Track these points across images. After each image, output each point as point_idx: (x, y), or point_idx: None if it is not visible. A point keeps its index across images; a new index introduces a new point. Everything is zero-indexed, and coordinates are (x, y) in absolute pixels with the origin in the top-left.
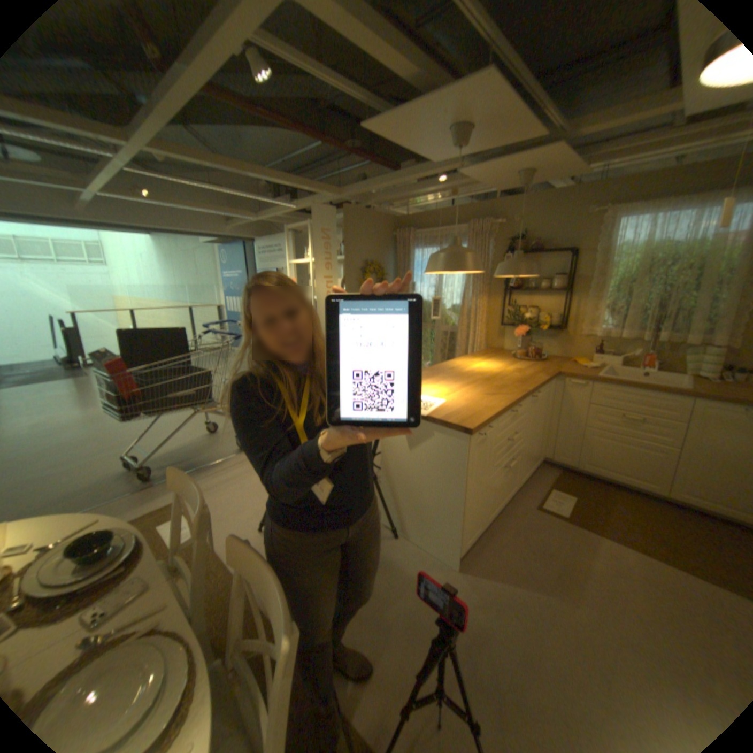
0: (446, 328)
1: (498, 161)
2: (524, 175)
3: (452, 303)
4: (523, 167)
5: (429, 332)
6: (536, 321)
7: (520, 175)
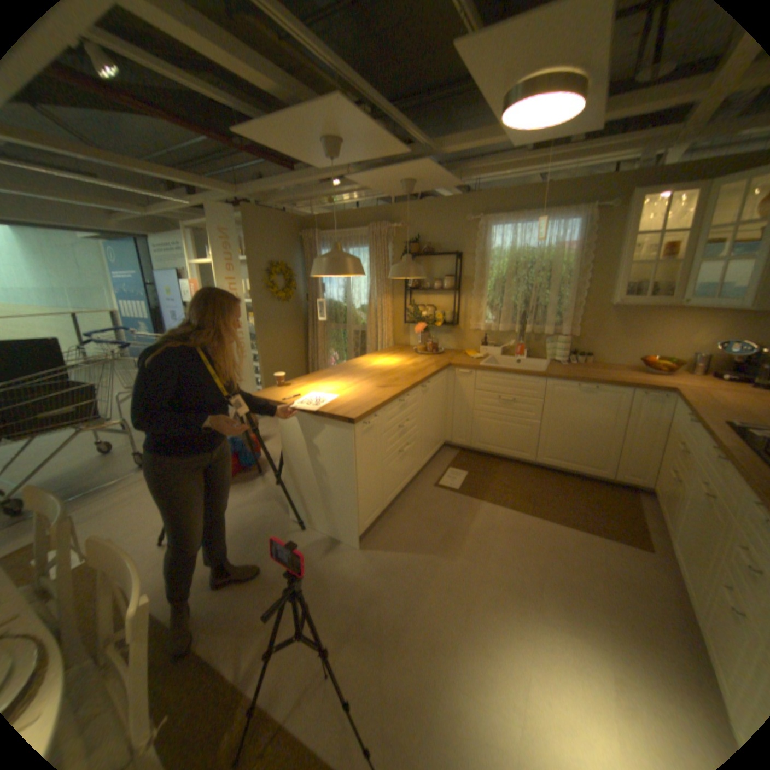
0: (357, 327)
1: (379, 172)
2: (405, 185)
3: (361, 303)
4: (403, 178)
5: (342, 332)
6: (433, 319)
7: (402, 185)
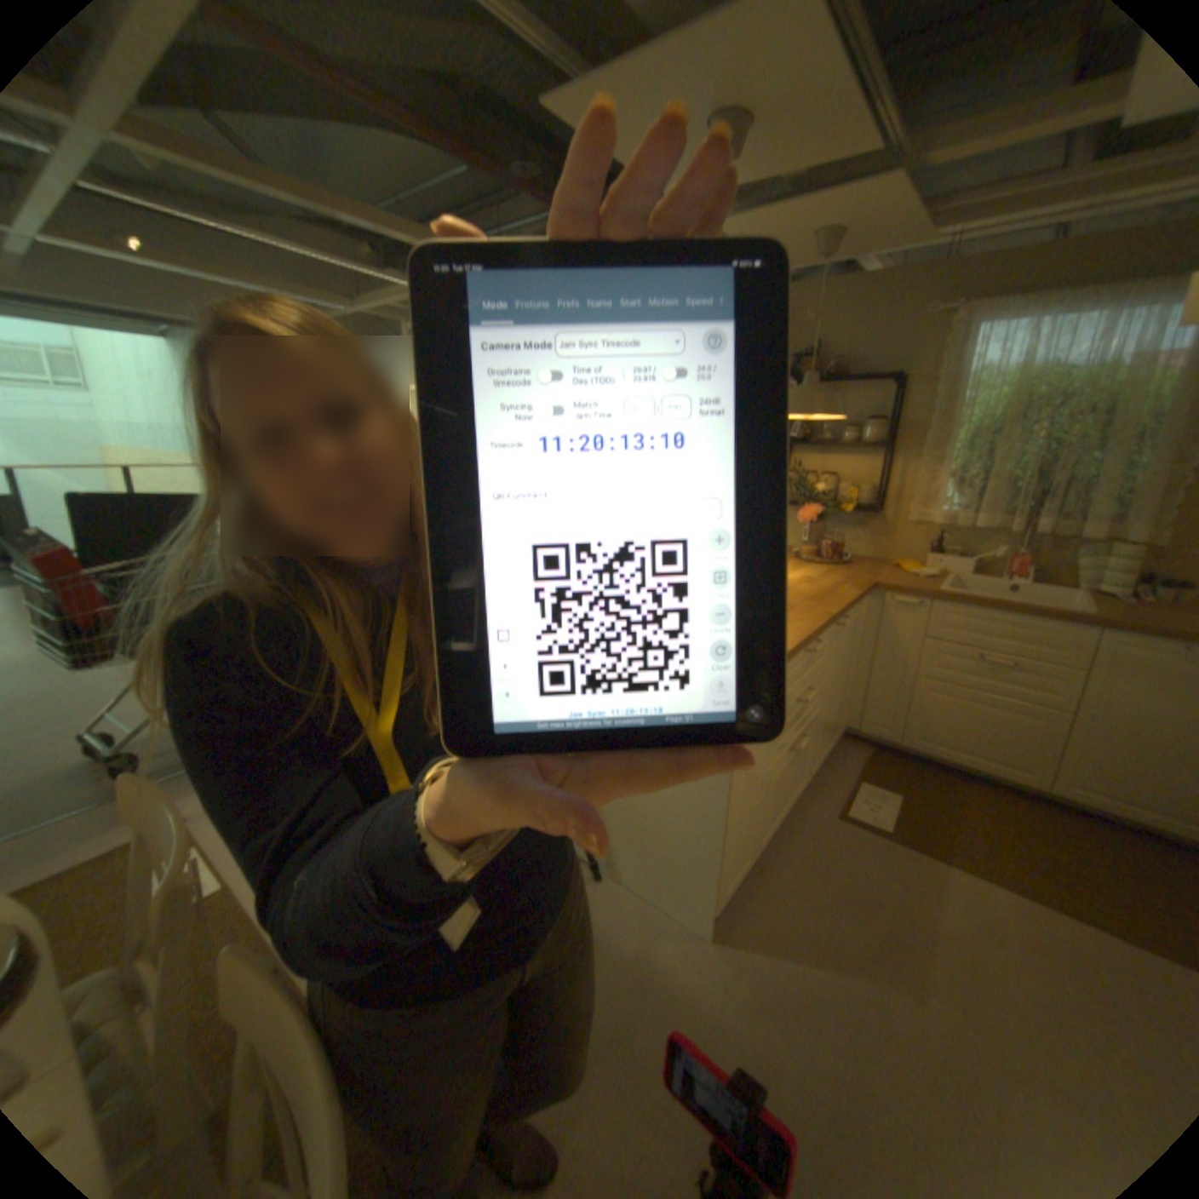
0: None
1: (785, 206)
2: (826, 238)
3: None
4: (826, 221)
5: None
6: (834, 497)
7: (819, 236)
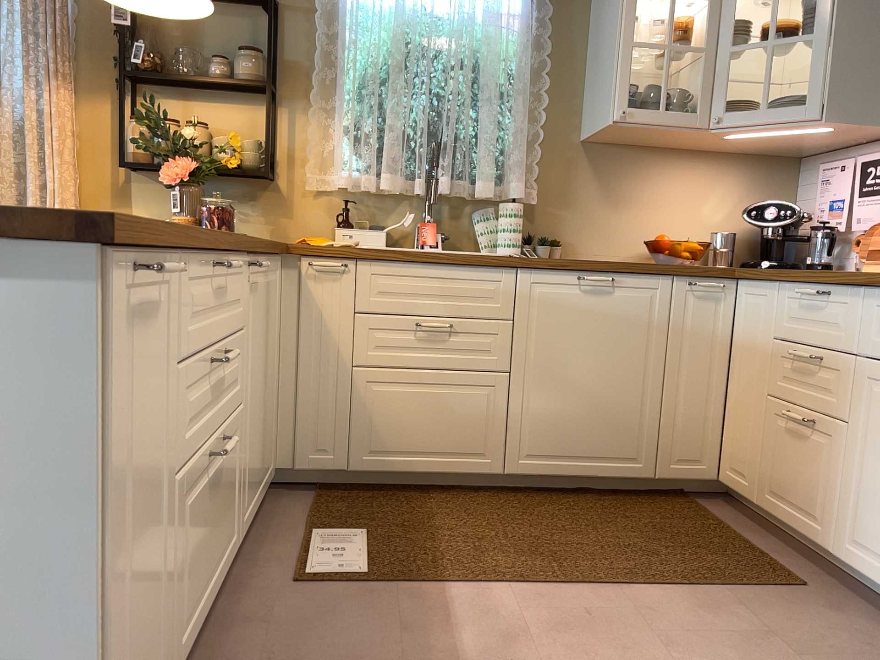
0: None
1: None
2: None
3: None
4: None
5: None
6: (211, 158)
7: None
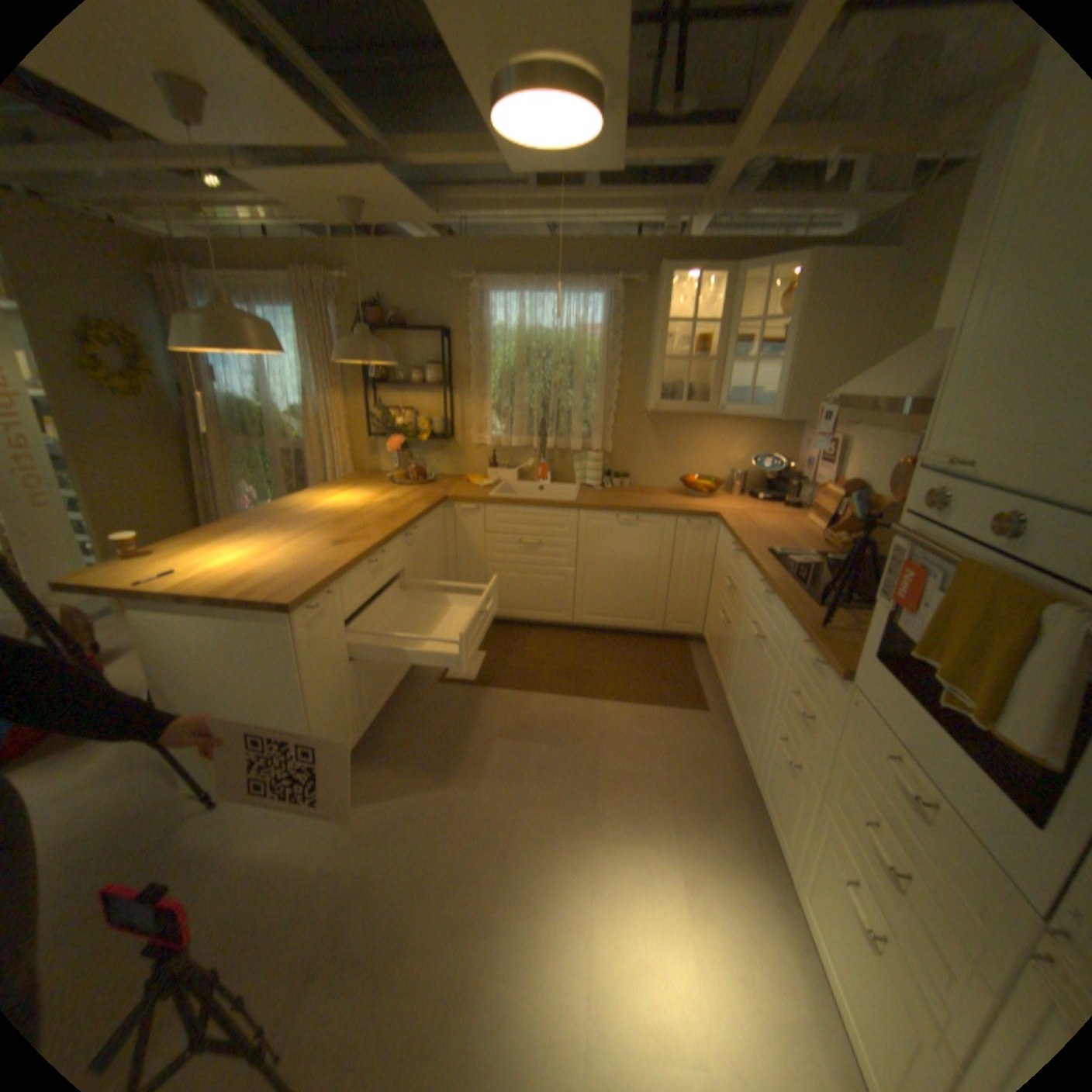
0: (288, 445)
1: (295, 176)
2: (347, 209)
3: (289, 404)
4: (342, 195)
5: (259, 453)
6: (415, 430)
7: (341, 207)
